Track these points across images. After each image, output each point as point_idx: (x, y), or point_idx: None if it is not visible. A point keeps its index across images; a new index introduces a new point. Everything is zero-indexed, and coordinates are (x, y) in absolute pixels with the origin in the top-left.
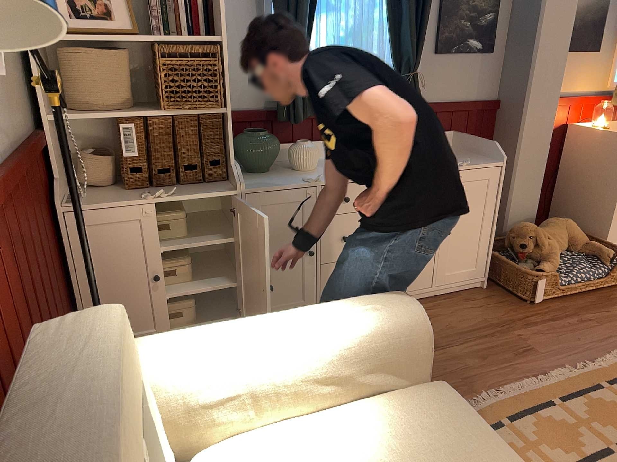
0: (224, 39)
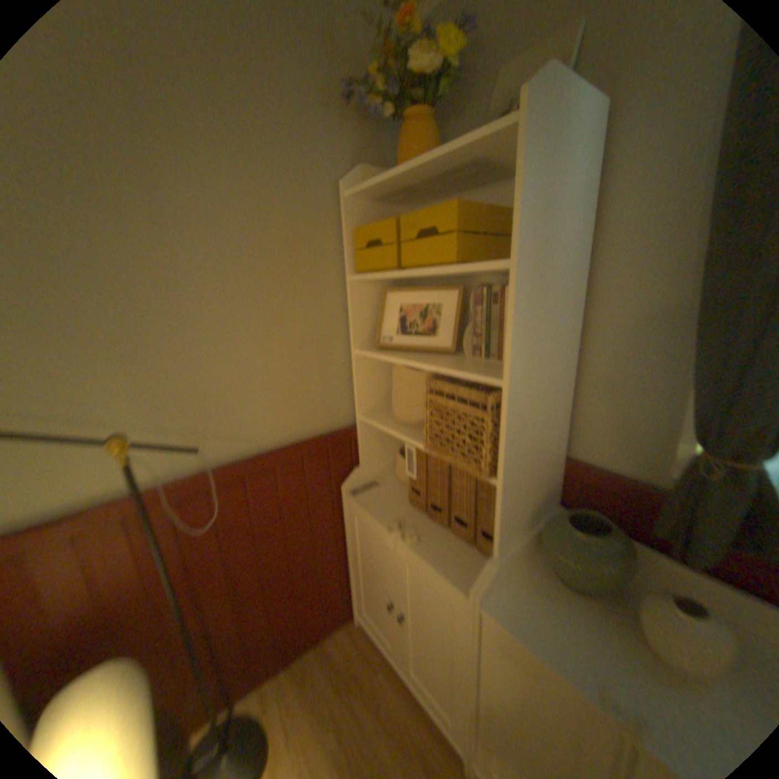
0: (511, 385)
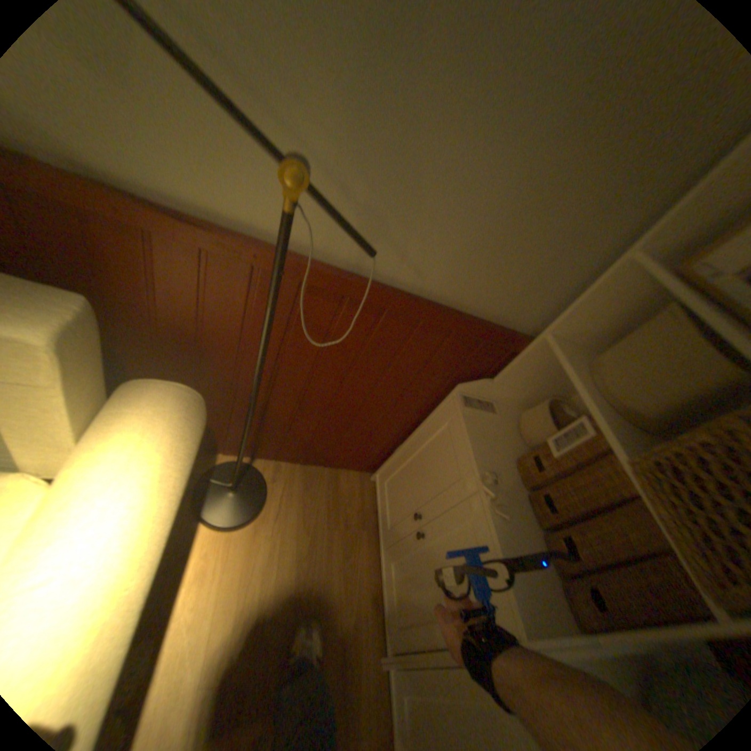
0: None
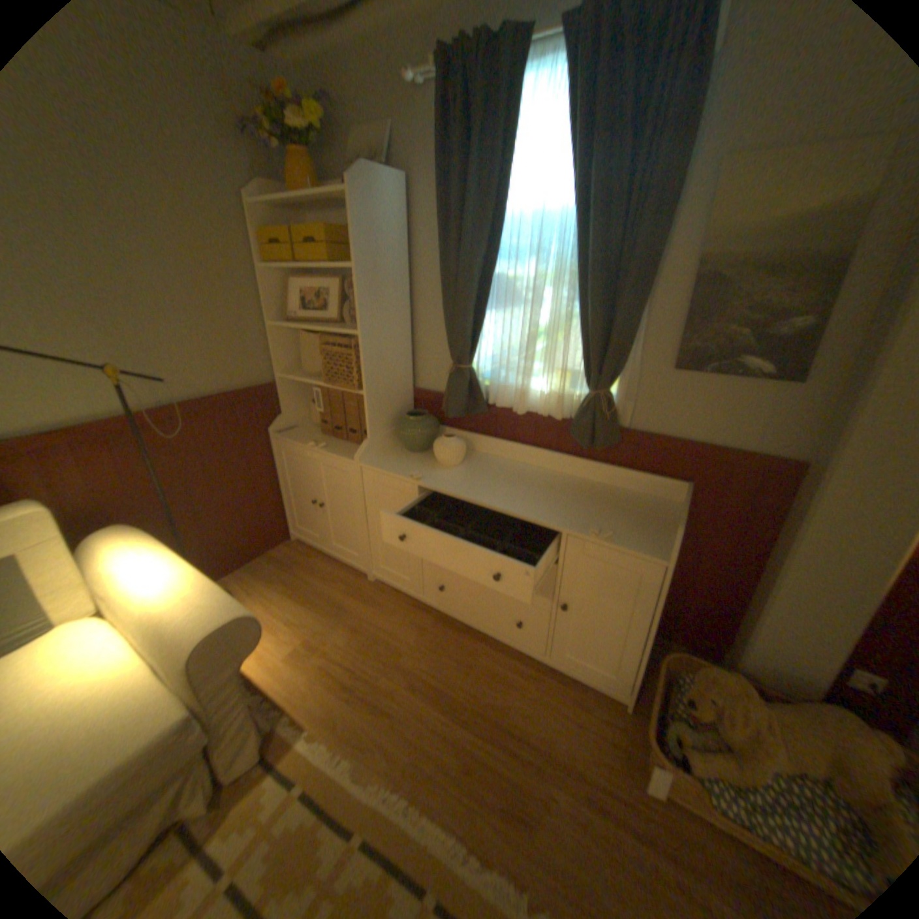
0: (361, 333)
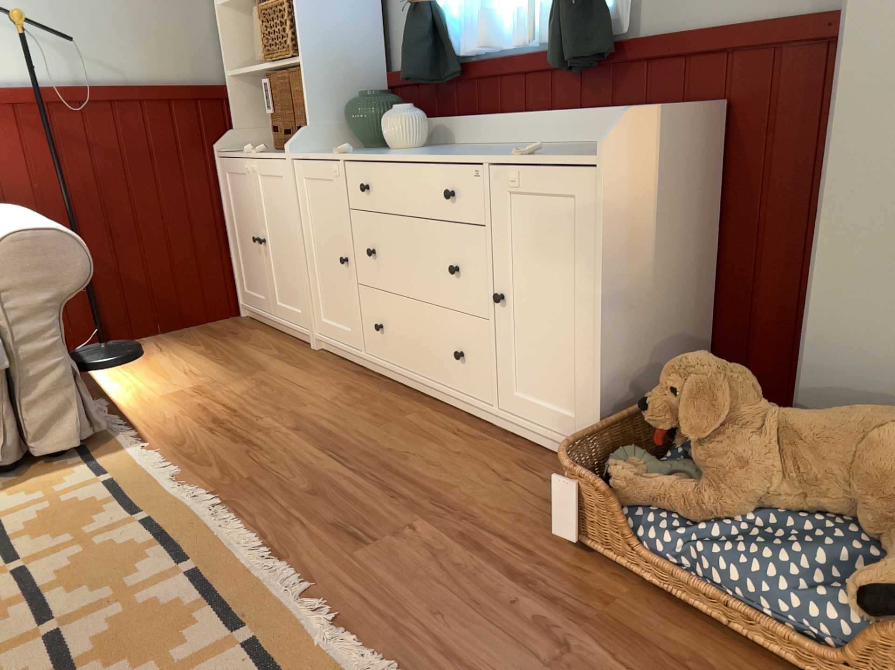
0: None
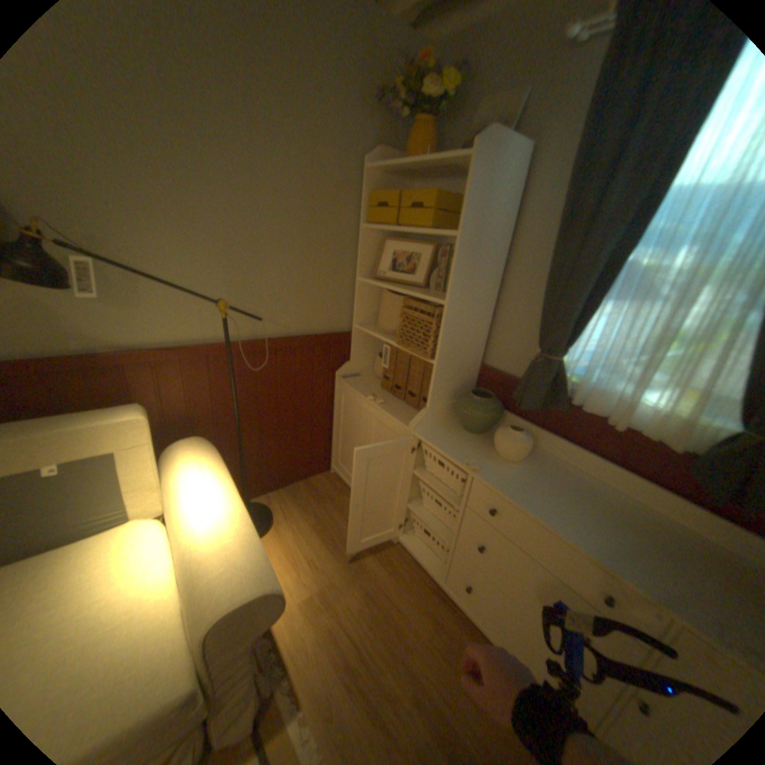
0: (448, 304)
